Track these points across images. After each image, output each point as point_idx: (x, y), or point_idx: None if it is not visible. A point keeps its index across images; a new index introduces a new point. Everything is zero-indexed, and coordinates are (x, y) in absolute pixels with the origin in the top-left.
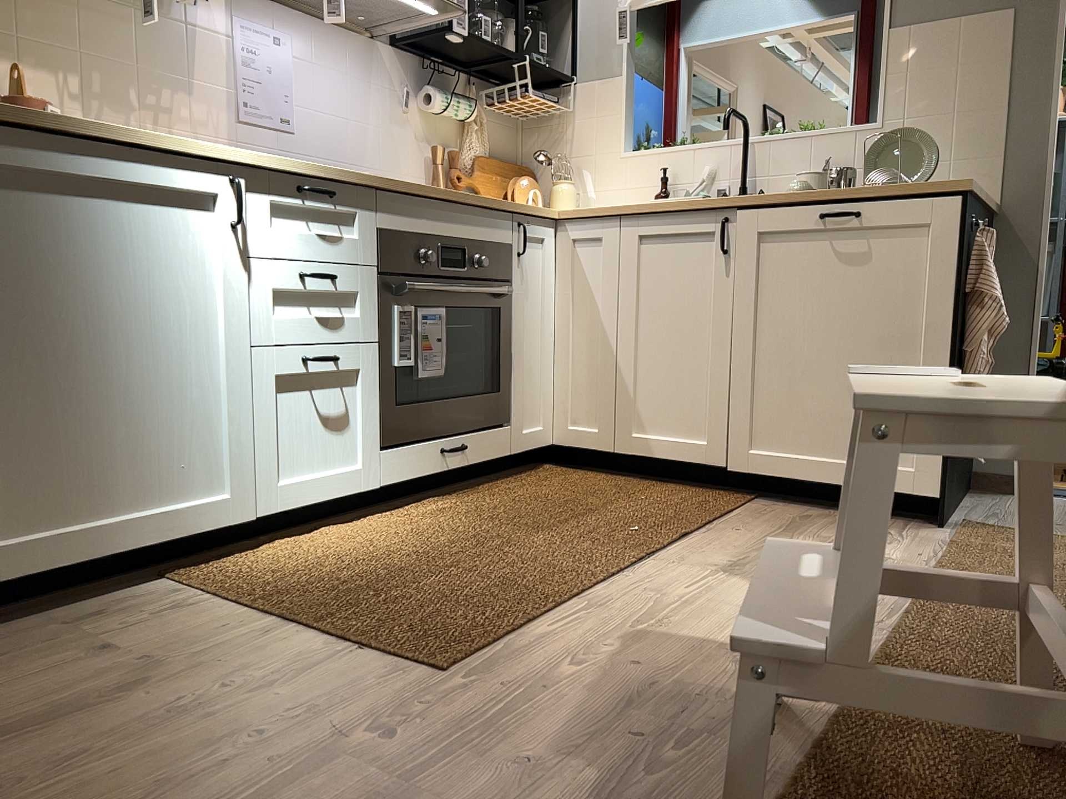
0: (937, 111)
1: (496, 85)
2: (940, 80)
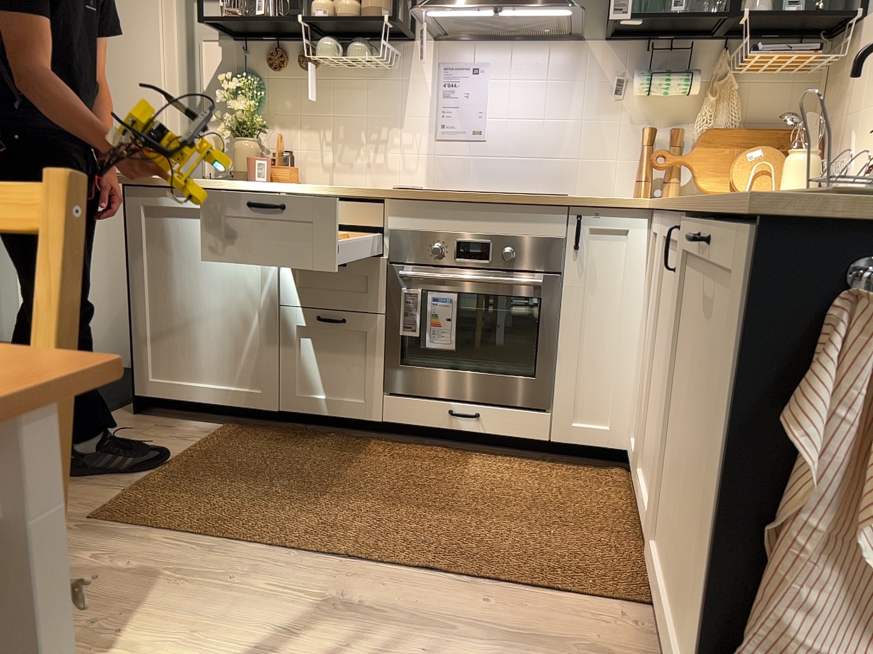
0: None
1: (774, 38)
2: None
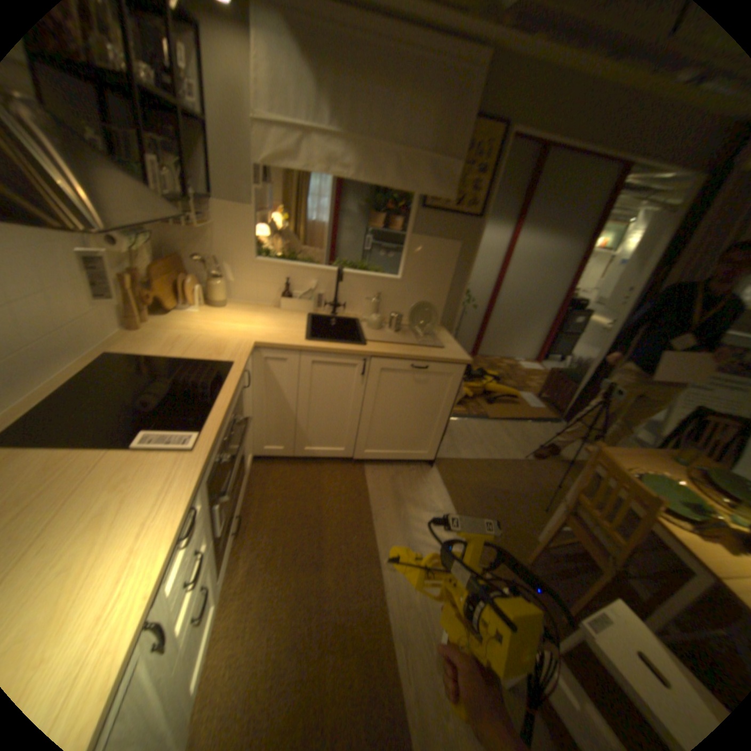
0: (427, 279)
1: None
2: (430, 264)
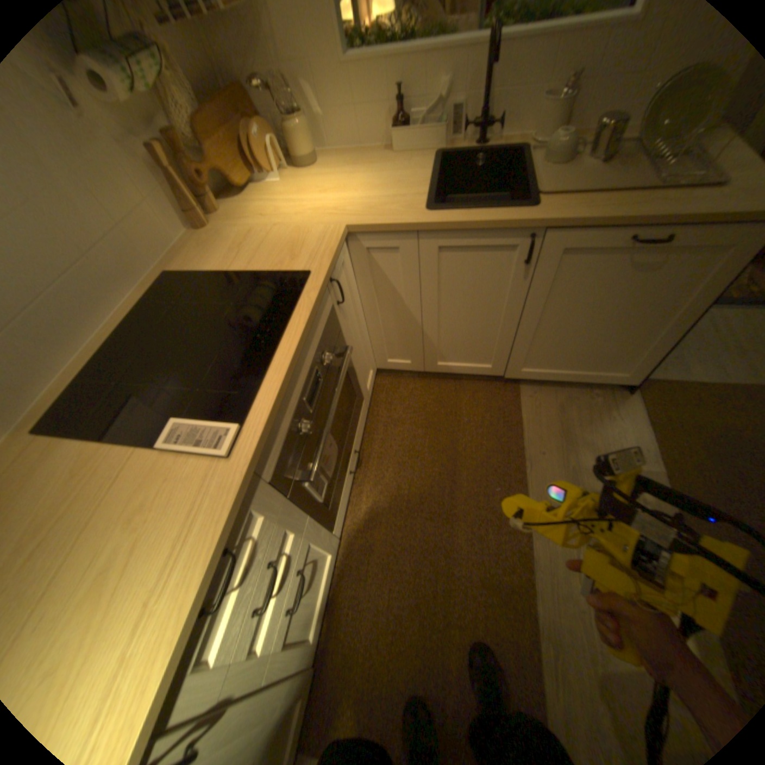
0: None
1: None
2: None
